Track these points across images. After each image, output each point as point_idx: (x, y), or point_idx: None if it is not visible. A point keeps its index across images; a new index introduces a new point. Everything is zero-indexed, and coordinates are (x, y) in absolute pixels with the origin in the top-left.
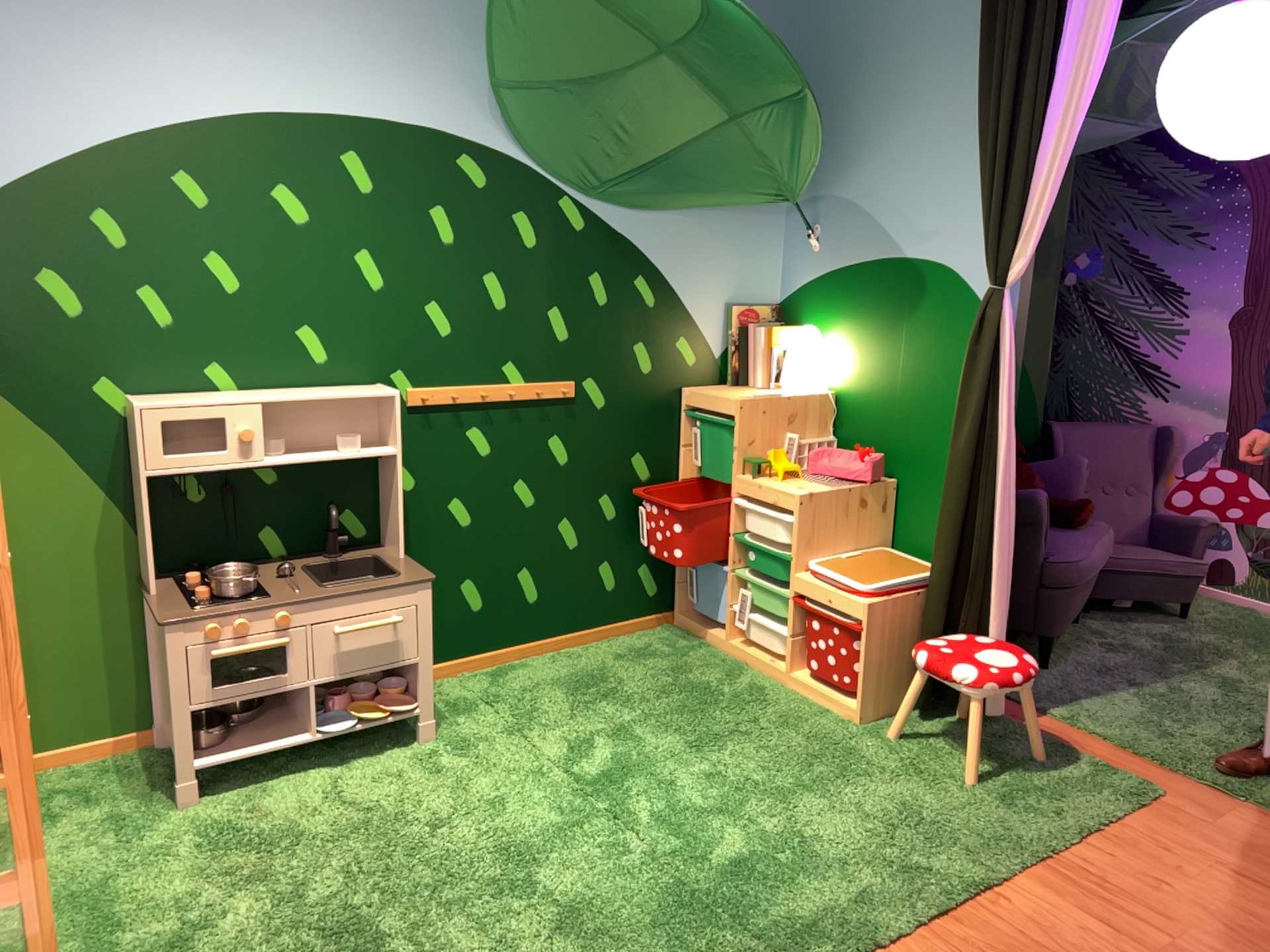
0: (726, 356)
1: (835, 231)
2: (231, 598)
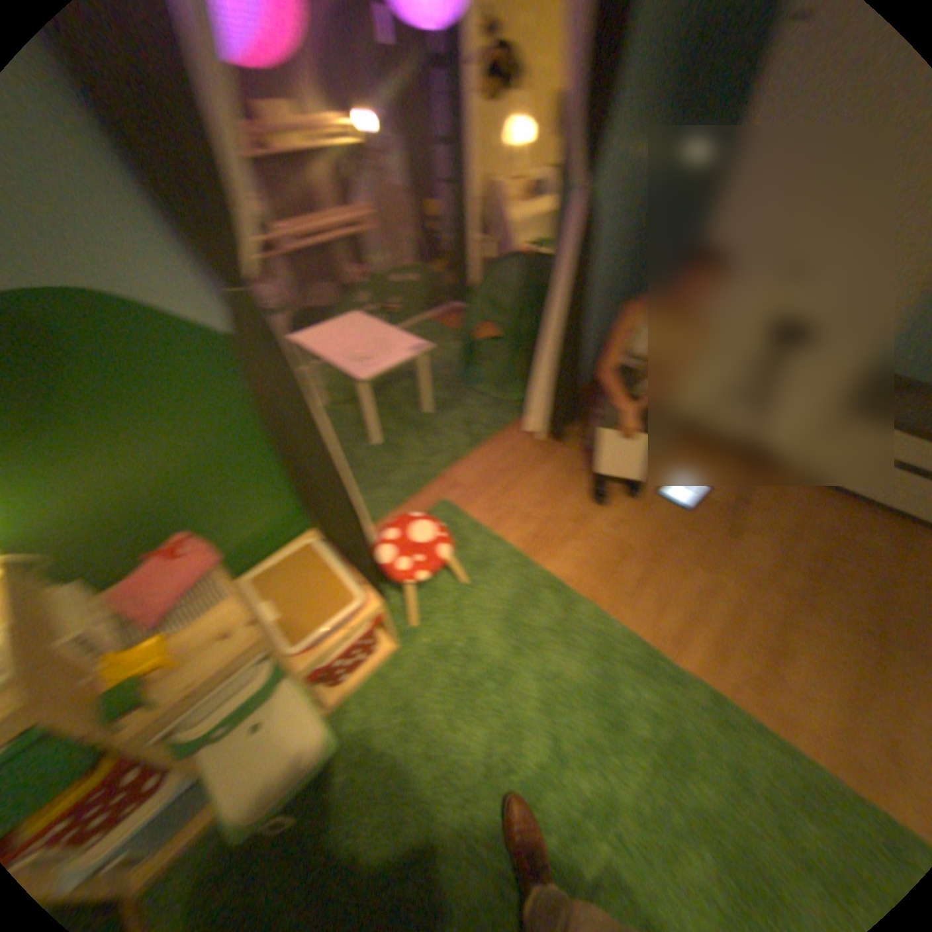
0: None
1: None
2: None
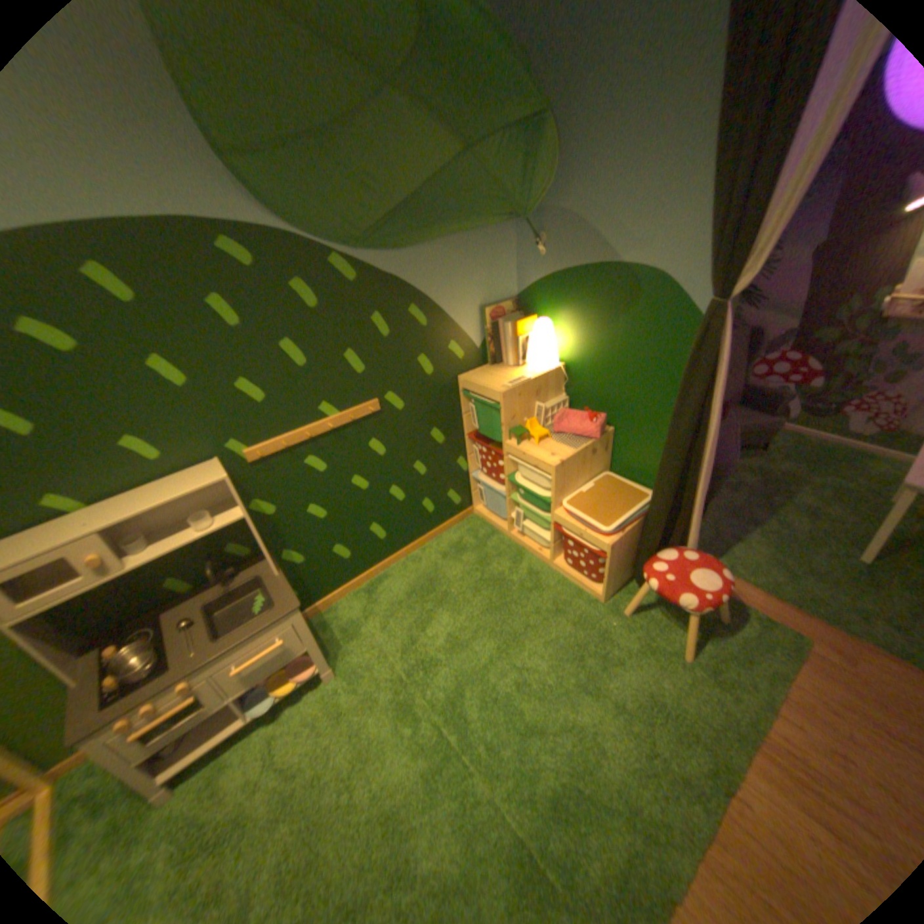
0: (484, 346)
1: (558, 239)
2: (135, 686)
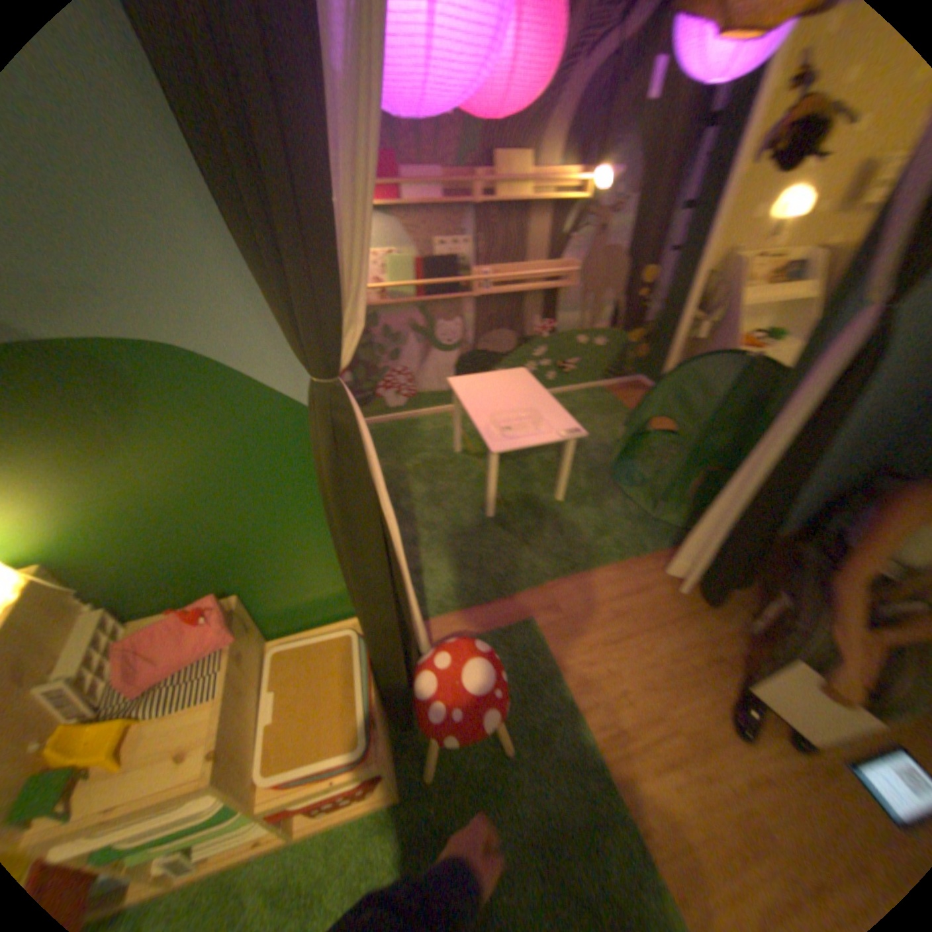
0: None
1: None
2: None
